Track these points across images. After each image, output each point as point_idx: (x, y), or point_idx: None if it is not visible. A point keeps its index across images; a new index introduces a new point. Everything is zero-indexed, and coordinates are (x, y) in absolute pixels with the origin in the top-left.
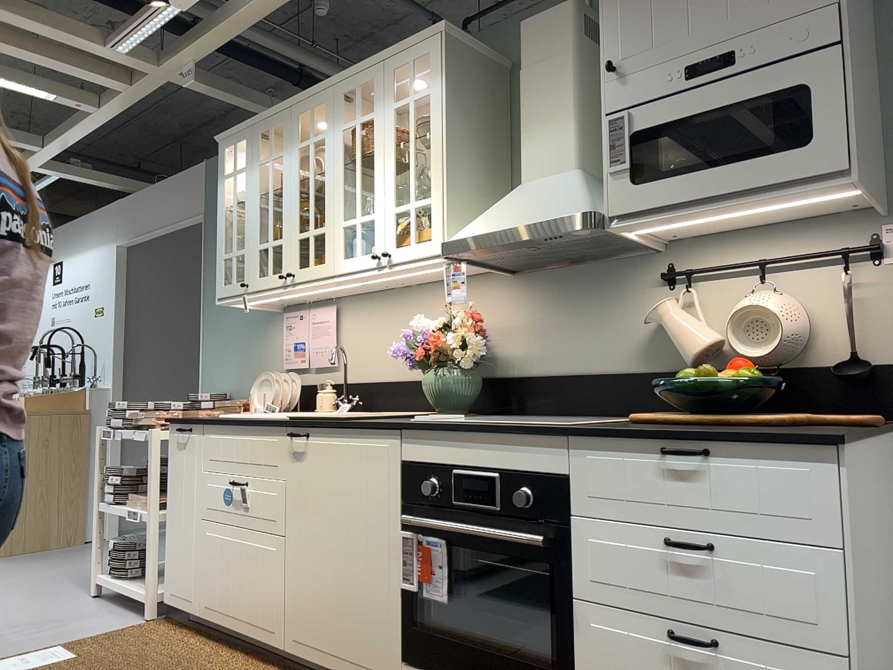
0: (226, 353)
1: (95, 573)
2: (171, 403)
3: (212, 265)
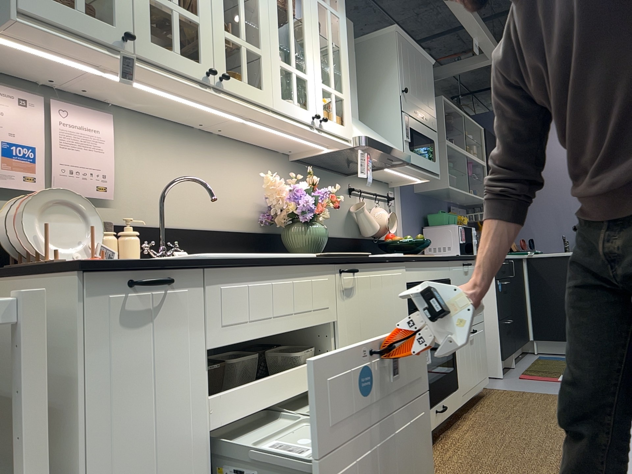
0: None
1: None
2: None
3: None
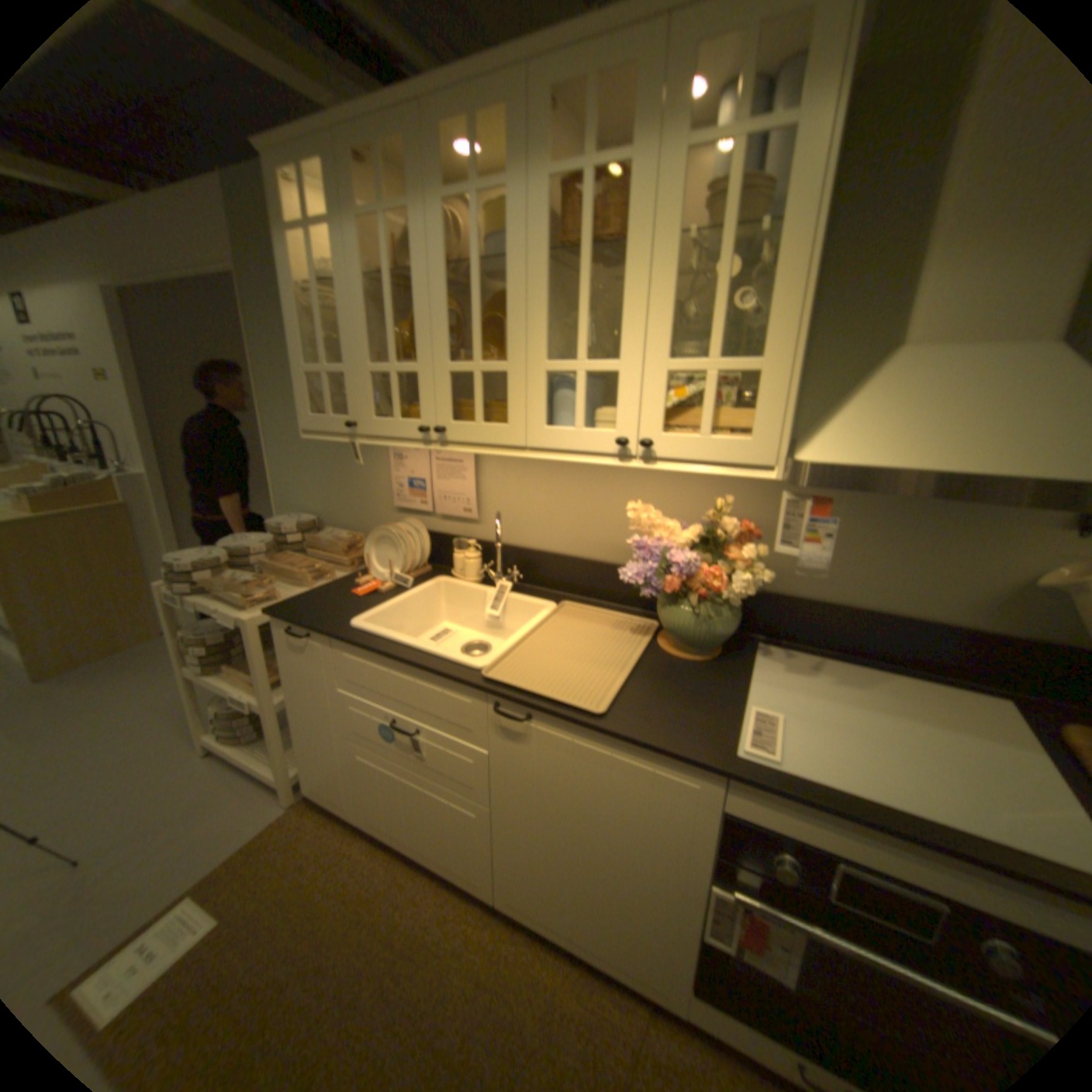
0: (302, 466)
1: (196, 736)
2: (245, 538)
3: (259, 343)
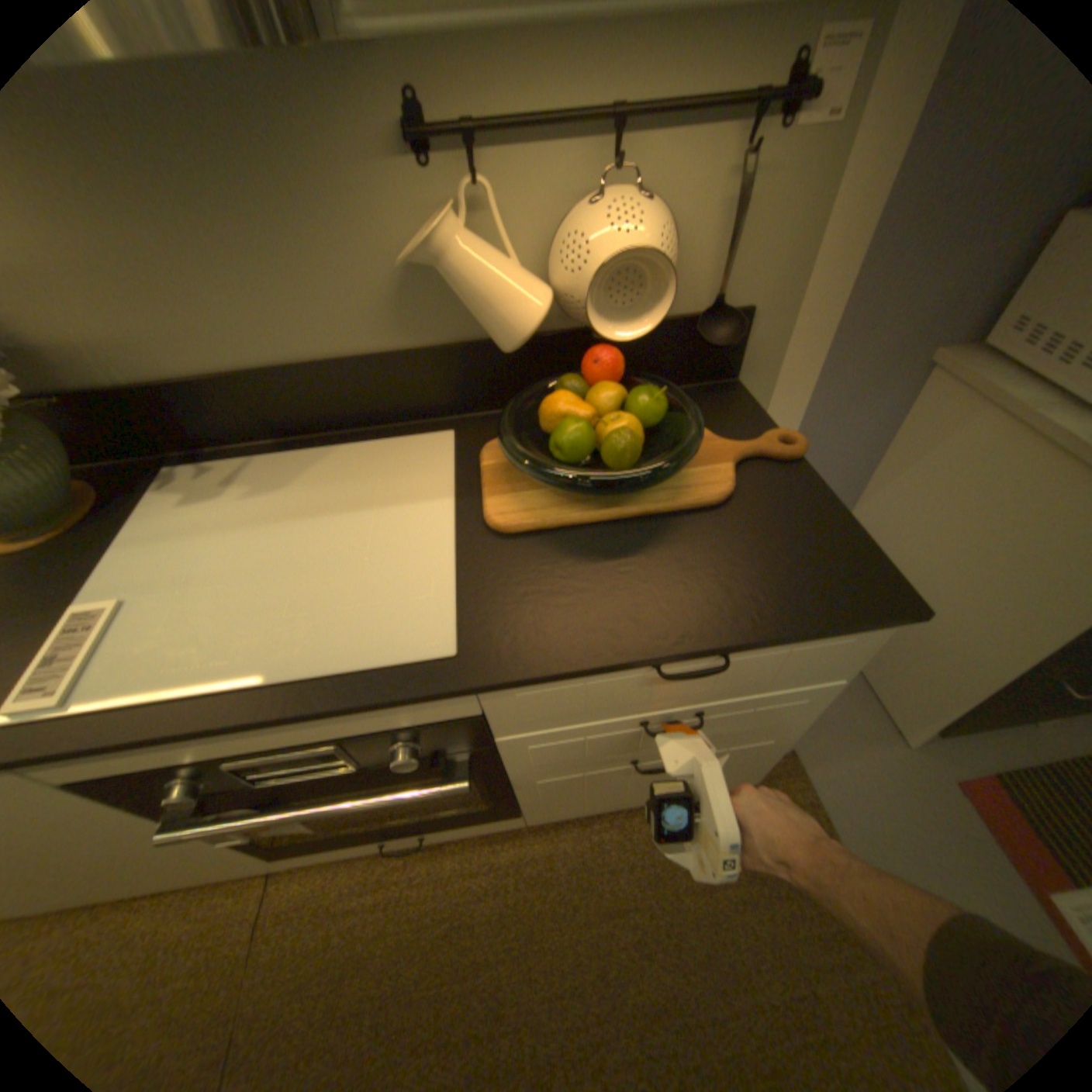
0: None
1: None
2: None
3: None
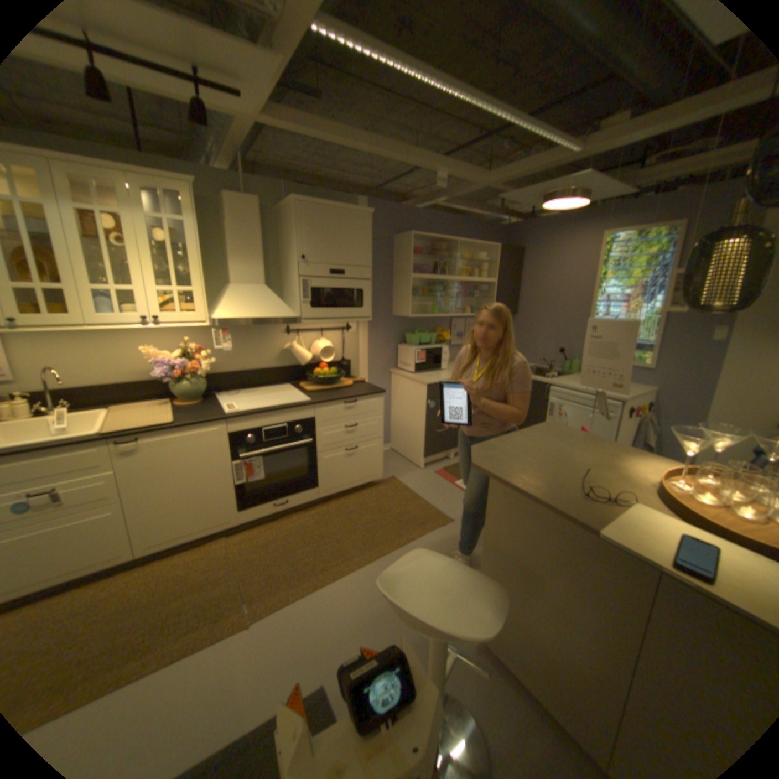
0: None
1: None
2: None
3: None
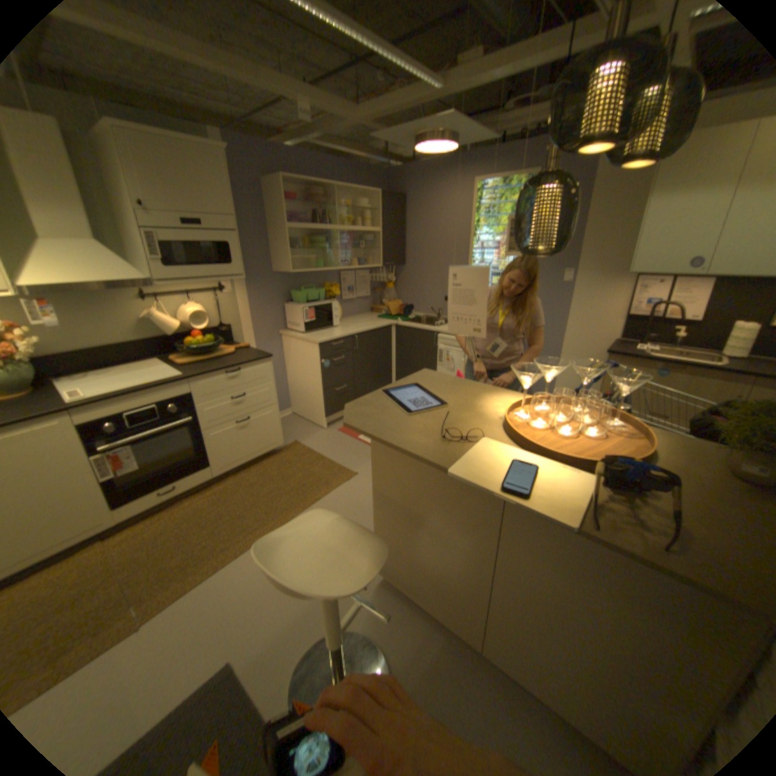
0: None
1: None
2: None
3: None
